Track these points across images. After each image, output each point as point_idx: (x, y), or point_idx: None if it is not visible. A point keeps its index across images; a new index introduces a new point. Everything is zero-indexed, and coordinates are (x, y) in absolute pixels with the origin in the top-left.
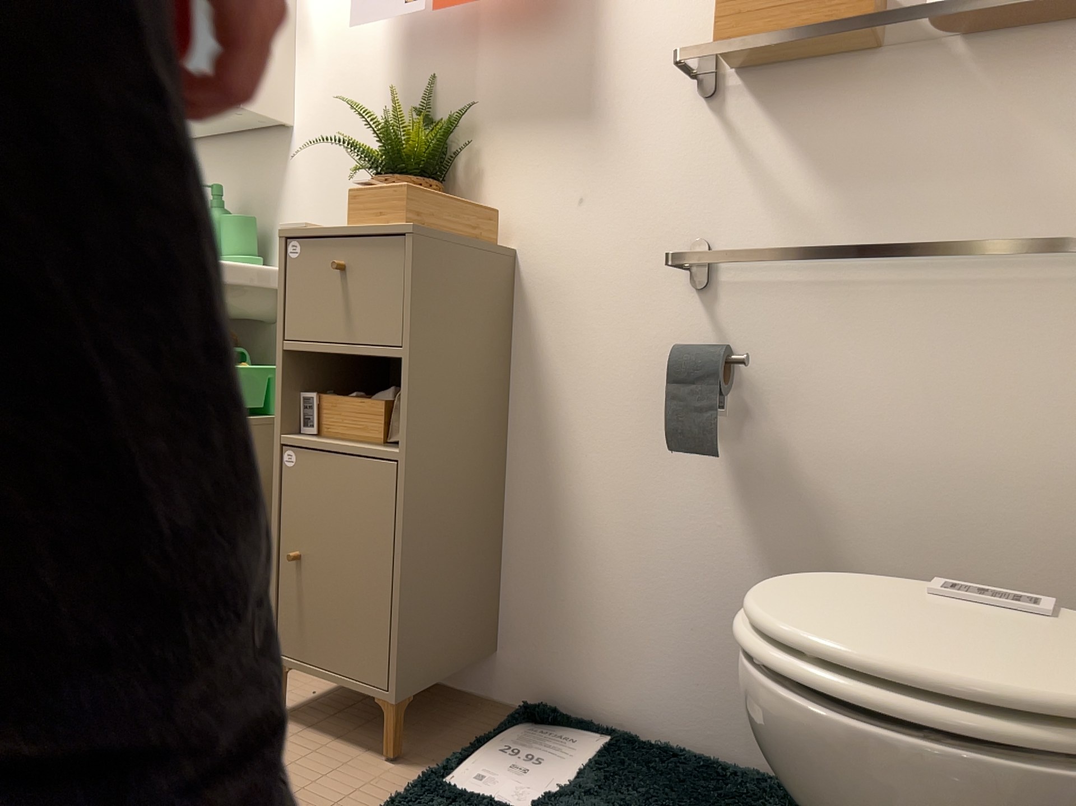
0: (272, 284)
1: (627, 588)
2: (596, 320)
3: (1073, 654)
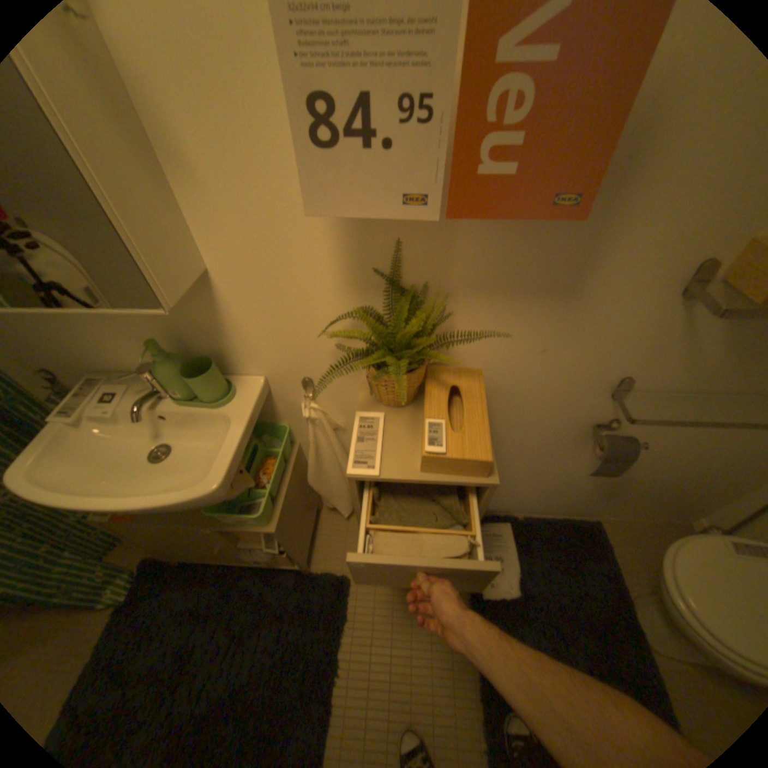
0: (260, 406)
1: (521, 485)
2: (535, 407)
3: None
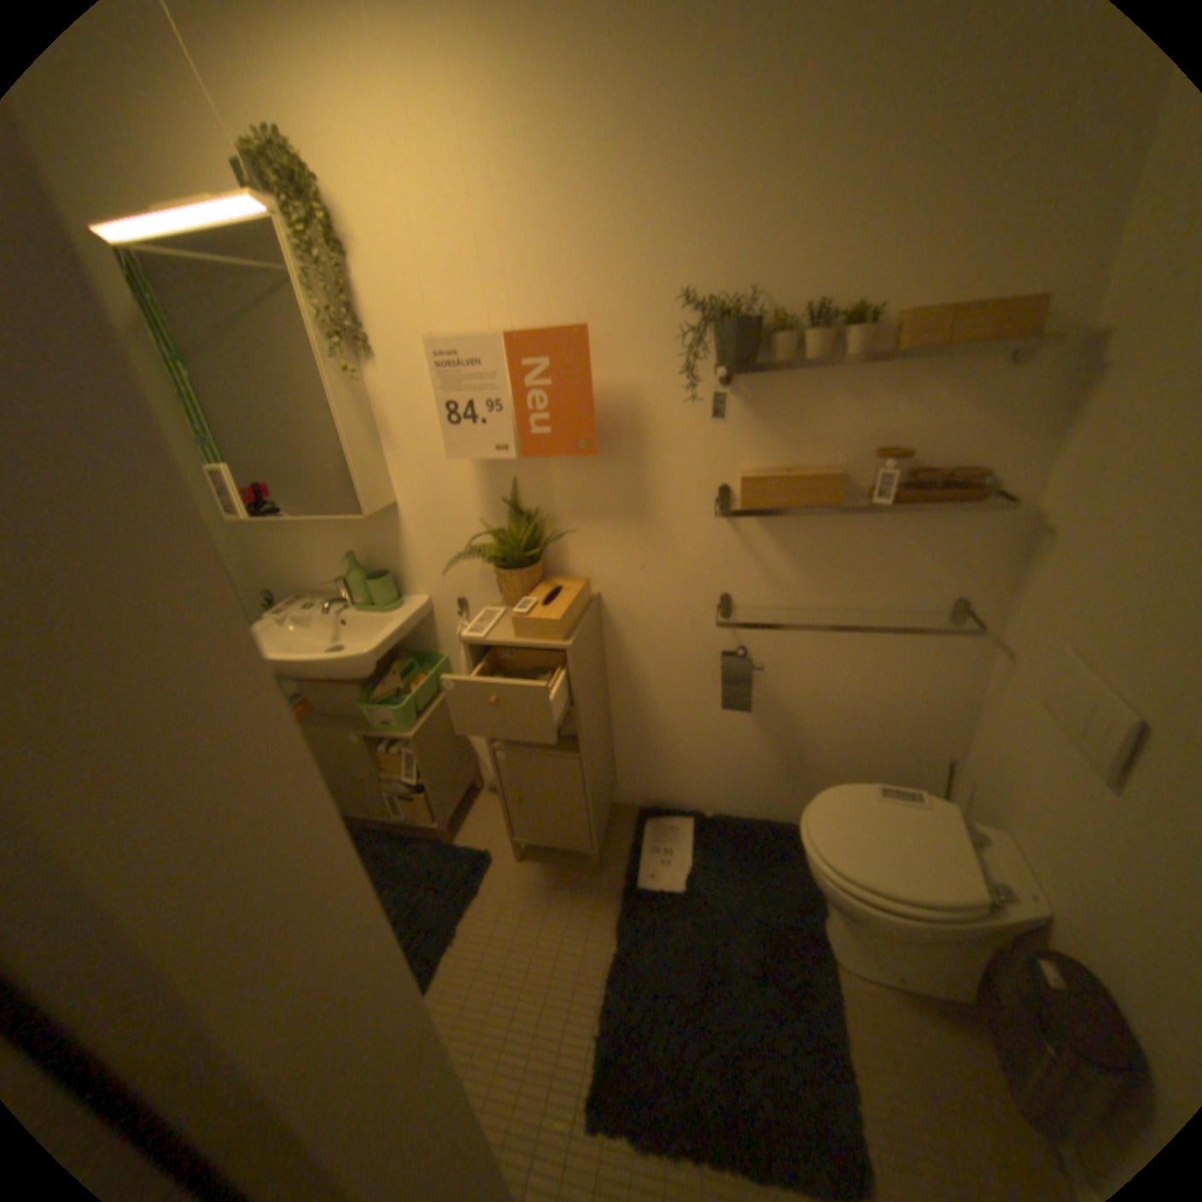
0: (420, 618)
1: (690, 754)
2: (660, 633)
3: (951, 848)
